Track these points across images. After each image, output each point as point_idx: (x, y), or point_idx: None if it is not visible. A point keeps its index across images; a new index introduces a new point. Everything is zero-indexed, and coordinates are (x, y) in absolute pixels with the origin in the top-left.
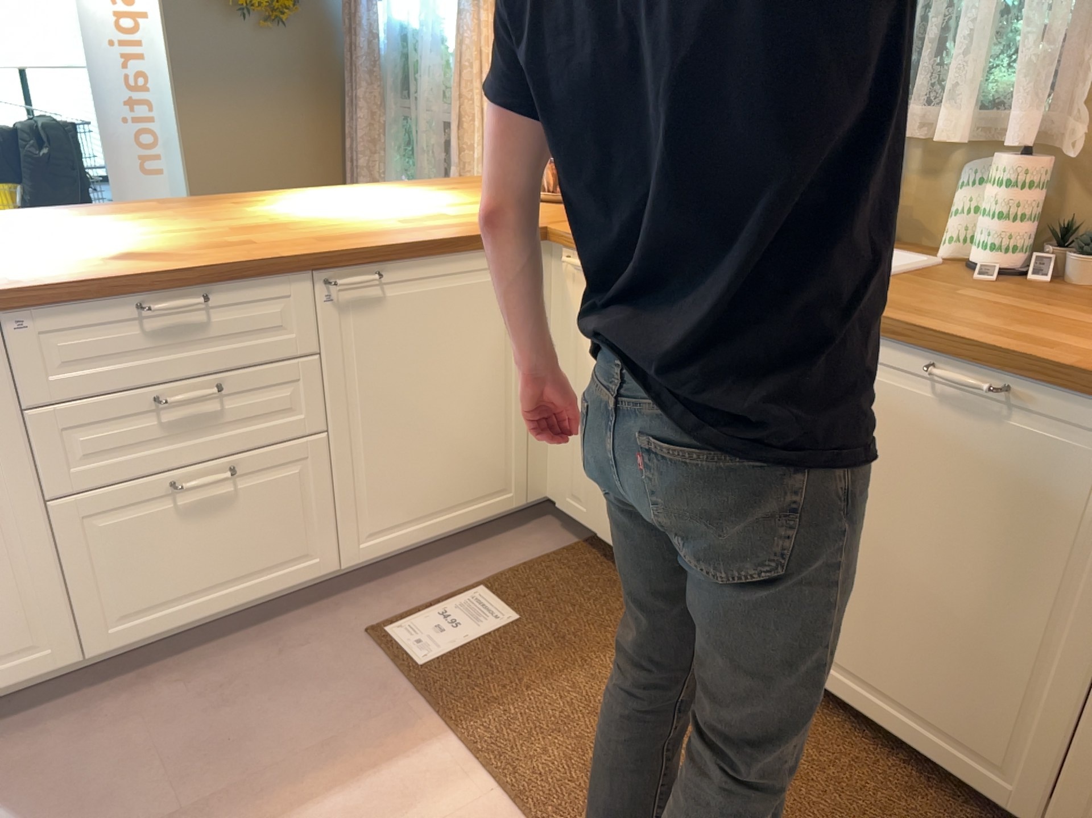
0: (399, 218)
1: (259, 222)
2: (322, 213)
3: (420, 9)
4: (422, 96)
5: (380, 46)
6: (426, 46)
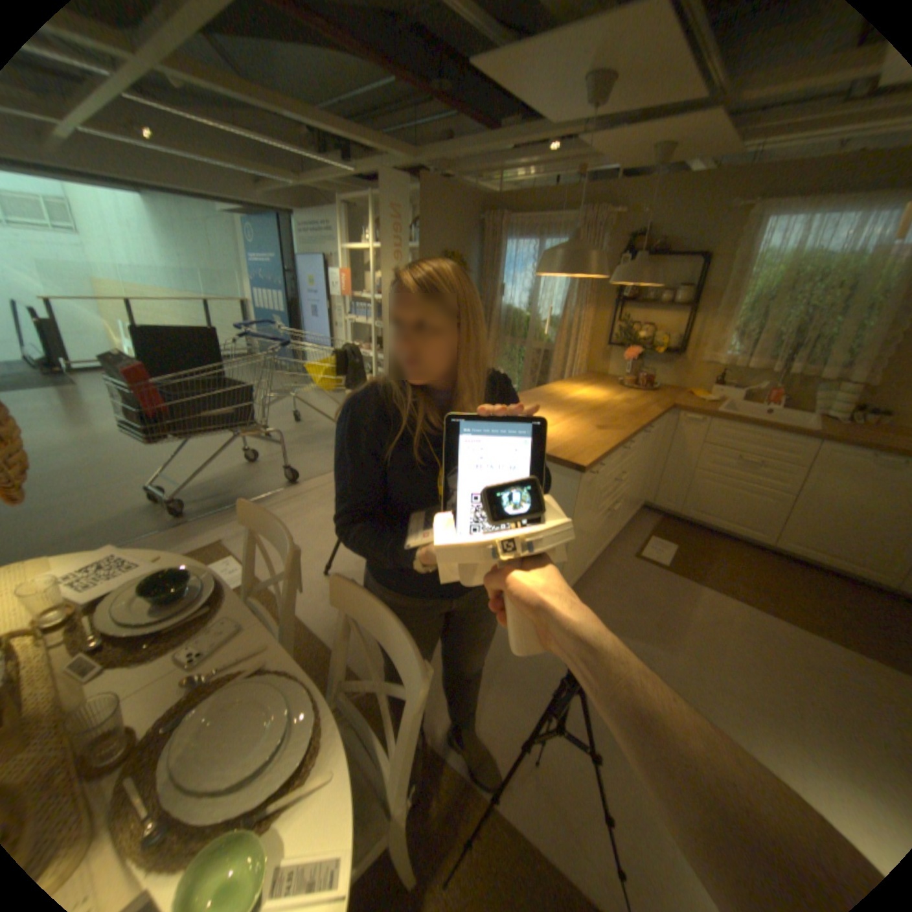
0: (621, 402)
1: (585, 406)
2: (590, 400)
3: (526, 301)
4: (528, 338)
5: (498, 314)
6: (538, 319)
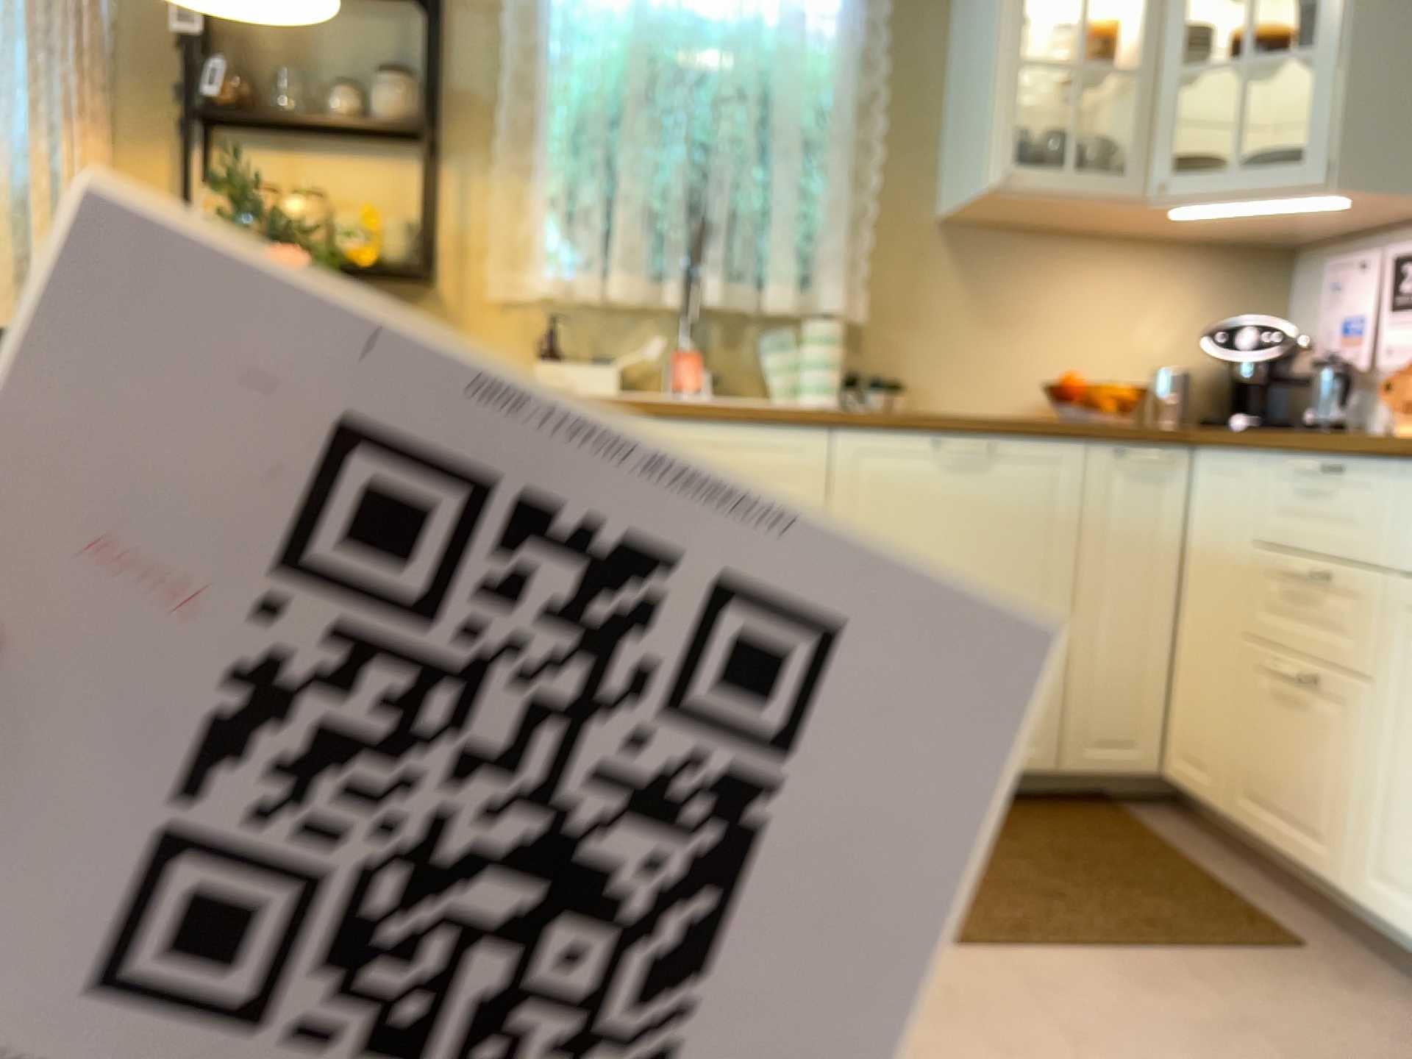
0: None
1: None
2: None
3: None
4: None
5: None
6: None
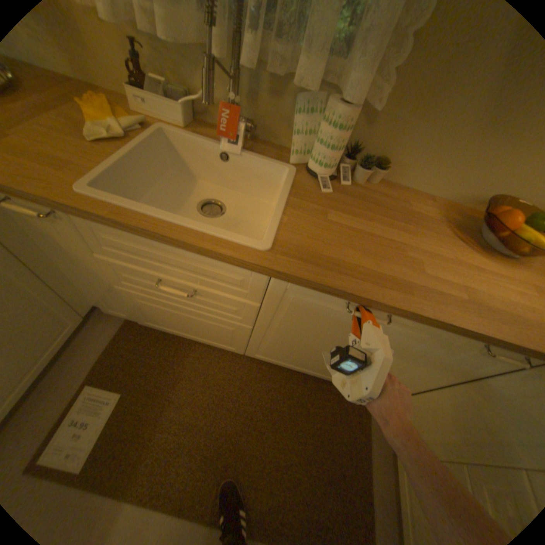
0: None
1: None
2: None
3: None
4: None
5: None
6: None
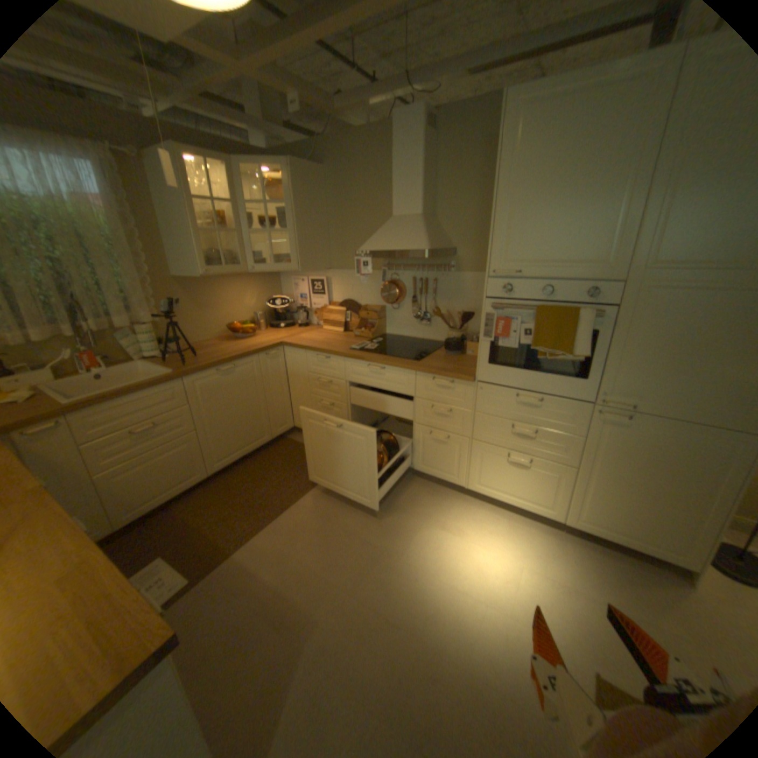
0: None
1: None
2: None
3: None
4: None
5: None
6: None
